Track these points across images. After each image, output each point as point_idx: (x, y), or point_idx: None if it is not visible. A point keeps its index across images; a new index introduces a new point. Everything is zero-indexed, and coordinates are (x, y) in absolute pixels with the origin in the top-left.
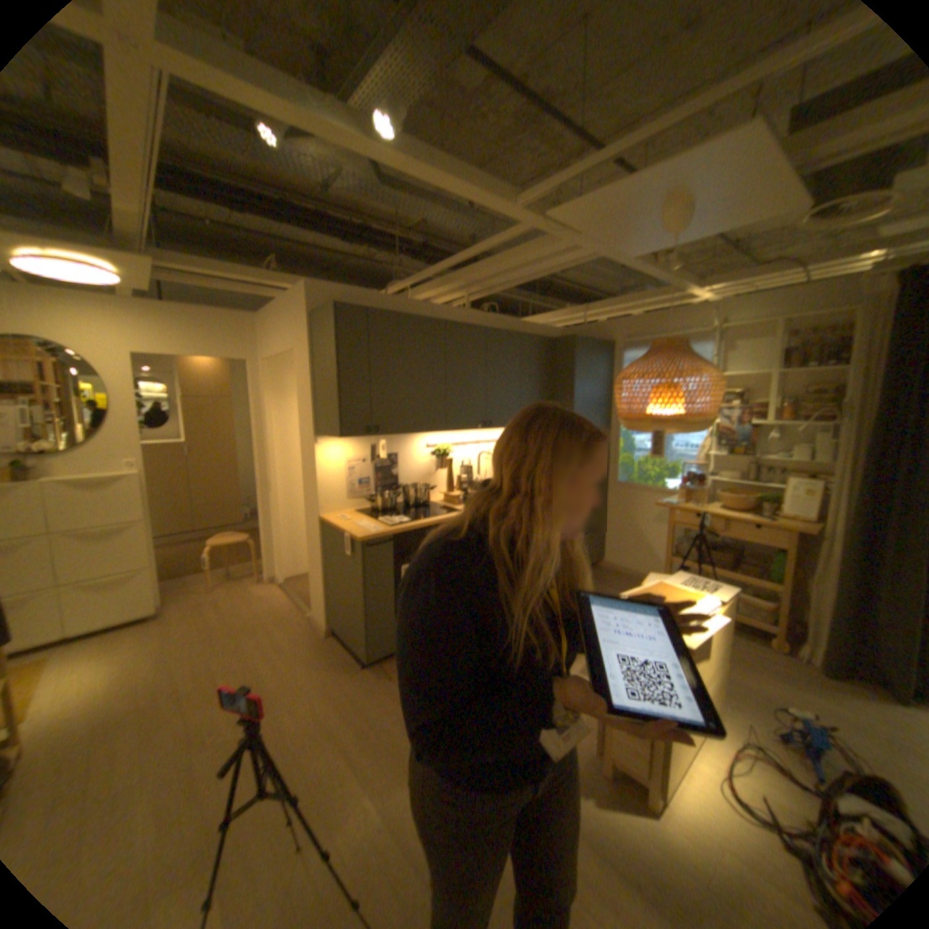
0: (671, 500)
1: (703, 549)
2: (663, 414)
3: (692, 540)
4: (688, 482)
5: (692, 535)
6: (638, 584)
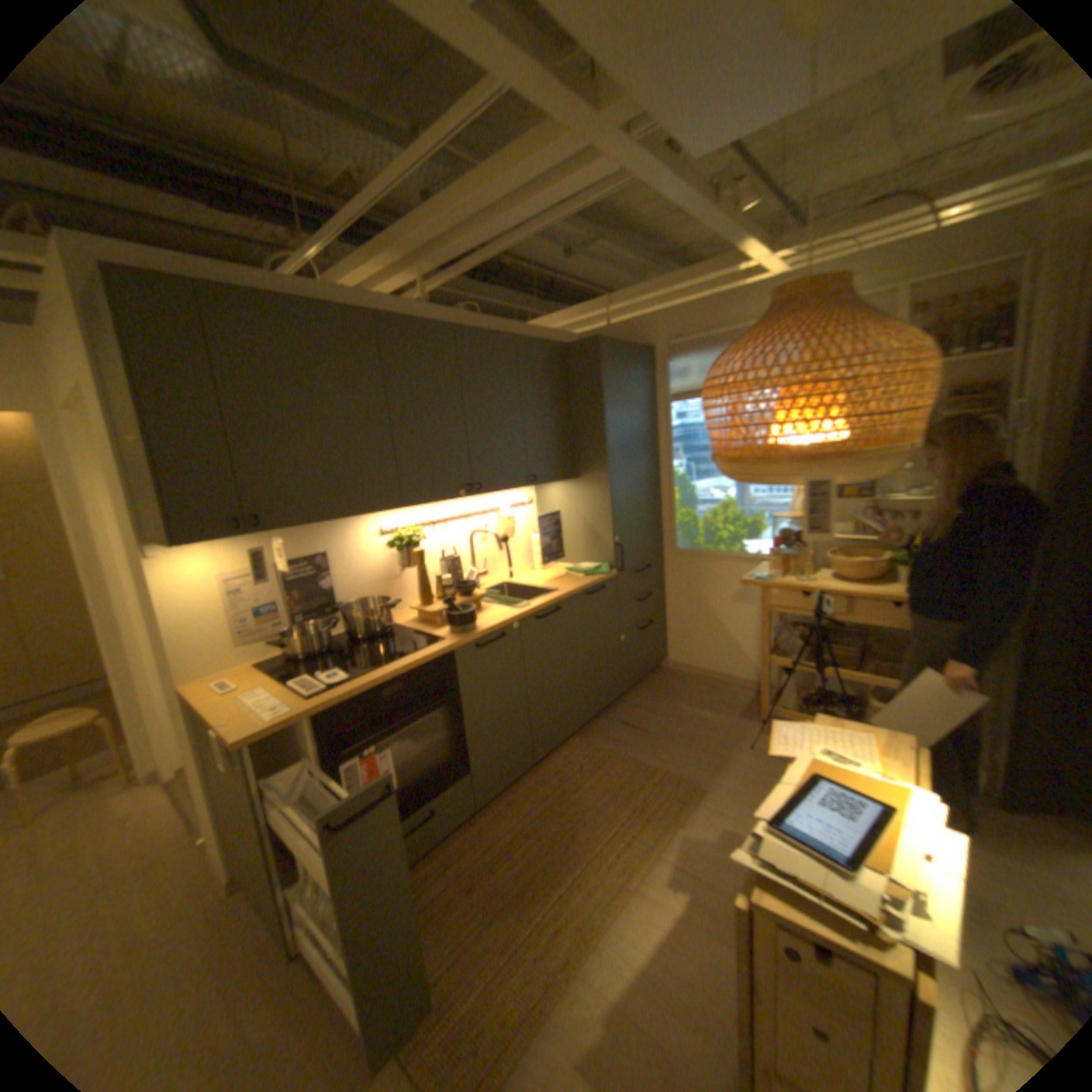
0: (755, 570)
1: (811, 639)
2: (830, 441)
3: (791, 624)
4: (777, 542)
5: (793, 619)
6: (719, 691)
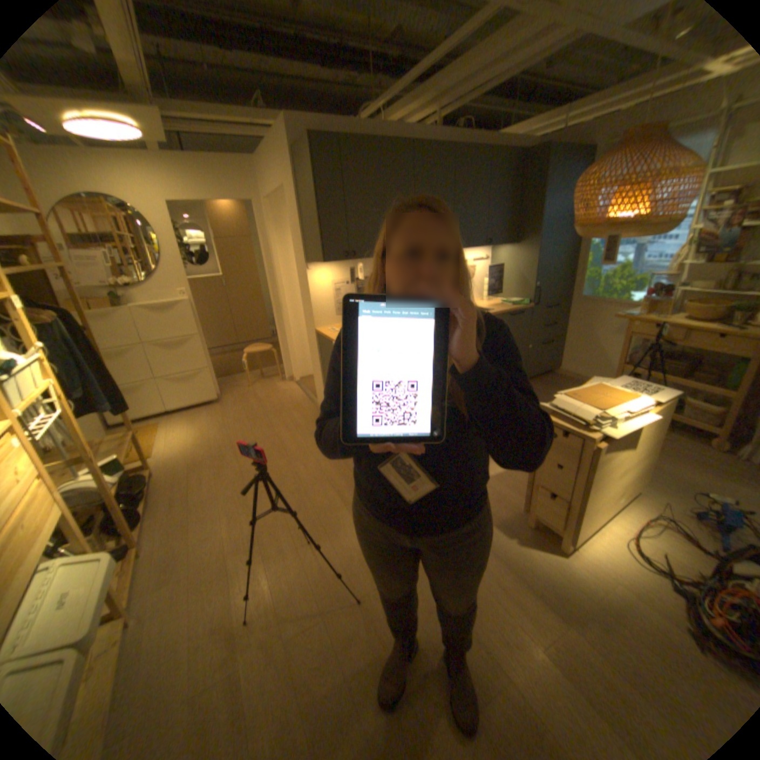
0: (634, 312)
1: (658, 358)
2: (621, 216)
3: (650, 350)
4: (655, 294)
5: (650, 345)
6: None
